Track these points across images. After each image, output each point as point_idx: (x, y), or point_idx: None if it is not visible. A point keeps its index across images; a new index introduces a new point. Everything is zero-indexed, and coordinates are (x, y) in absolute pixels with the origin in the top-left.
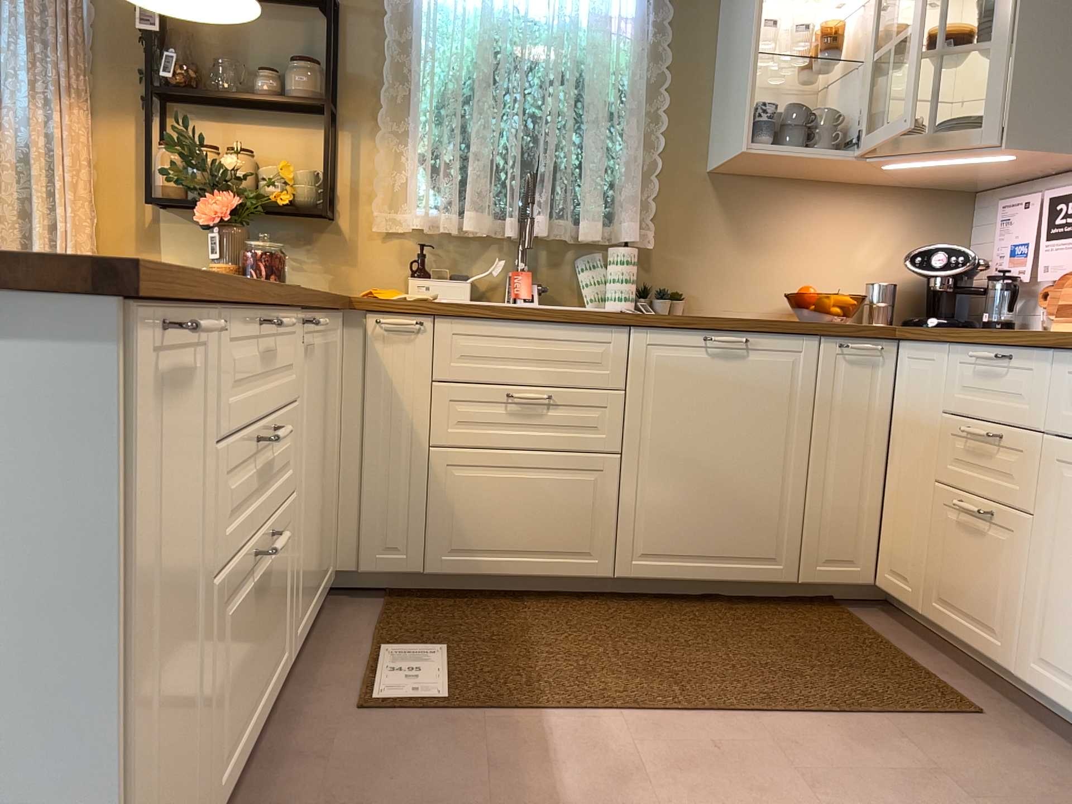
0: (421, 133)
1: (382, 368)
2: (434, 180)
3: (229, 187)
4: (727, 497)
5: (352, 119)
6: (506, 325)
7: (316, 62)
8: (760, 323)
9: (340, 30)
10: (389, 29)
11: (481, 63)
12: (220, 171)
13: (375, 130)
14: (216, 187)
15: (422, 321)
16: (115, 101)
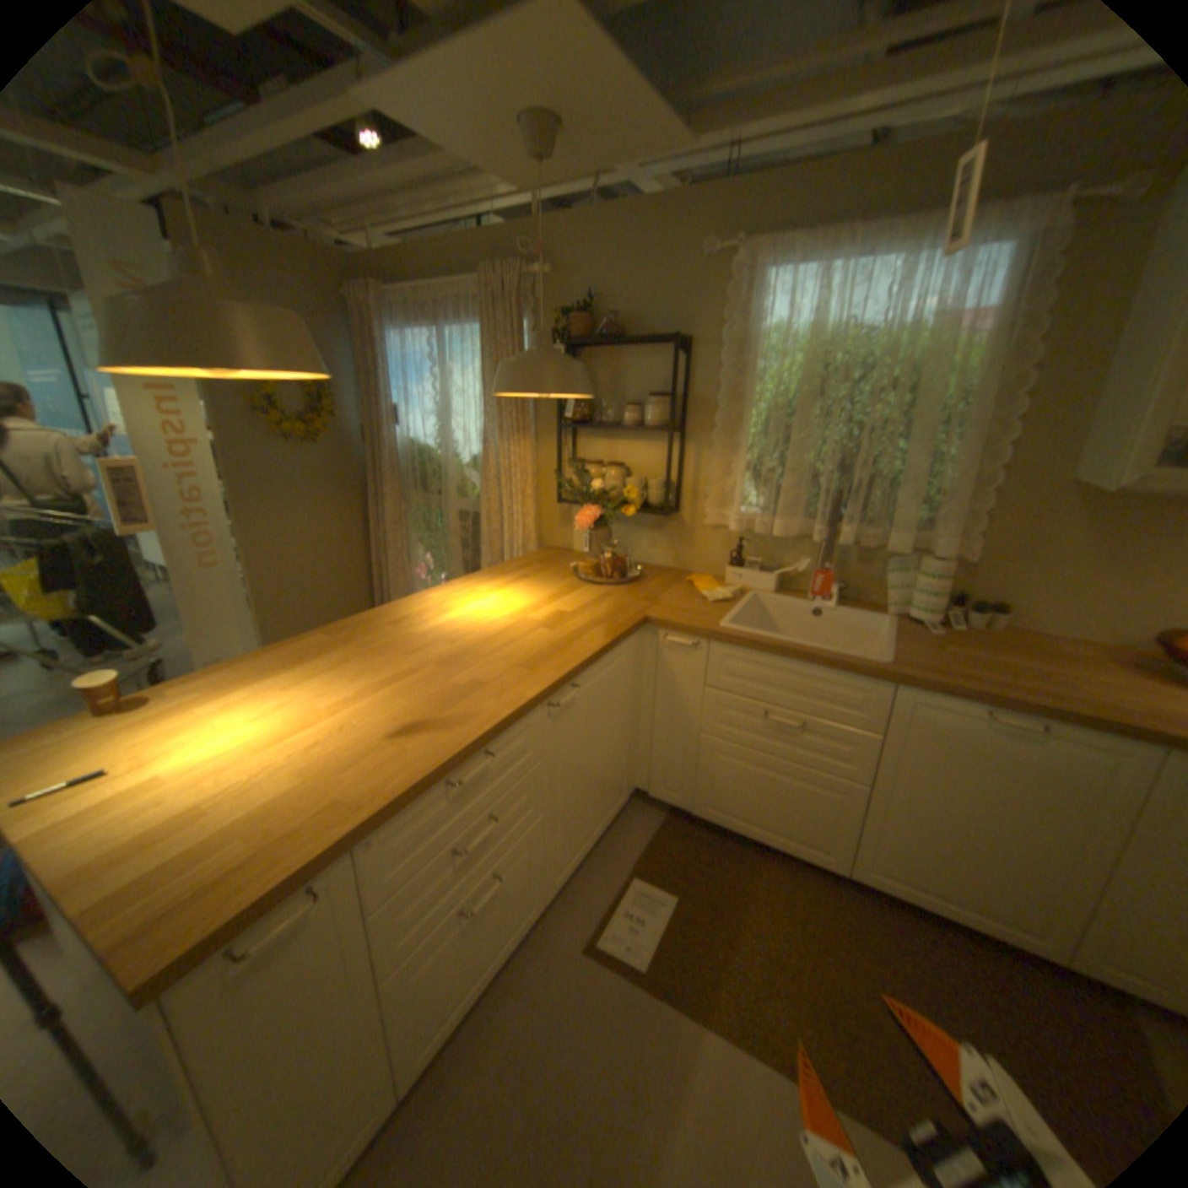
0: (743, 451)
1: (668, 669)
2: (755, 484)
3: (593, 502)
4: (987, 861)
5: (694, 433)
6: (769, 658)
7: (667, 391)
8: (1069, 717)
9: (688, 359)
10: (724, 356)
11: (803, 383)
12: (588, 491)
13: (711, 441)
14: (587, 500)
15: (699, 642)
16: (544, 427)
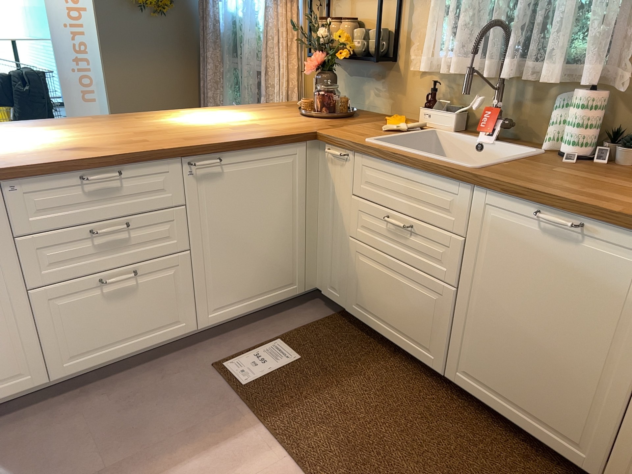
0: None
1: (331, 179)
2: (449, 30)
3: (319, 49)
4: (537, 364)
5: None
6: (390, 165)
7: None
8: (595, 213)
9: None
10: None
11: None
12: (316, 39)
13: None
14: (318, 48)
15: (348, 153)
16: None
